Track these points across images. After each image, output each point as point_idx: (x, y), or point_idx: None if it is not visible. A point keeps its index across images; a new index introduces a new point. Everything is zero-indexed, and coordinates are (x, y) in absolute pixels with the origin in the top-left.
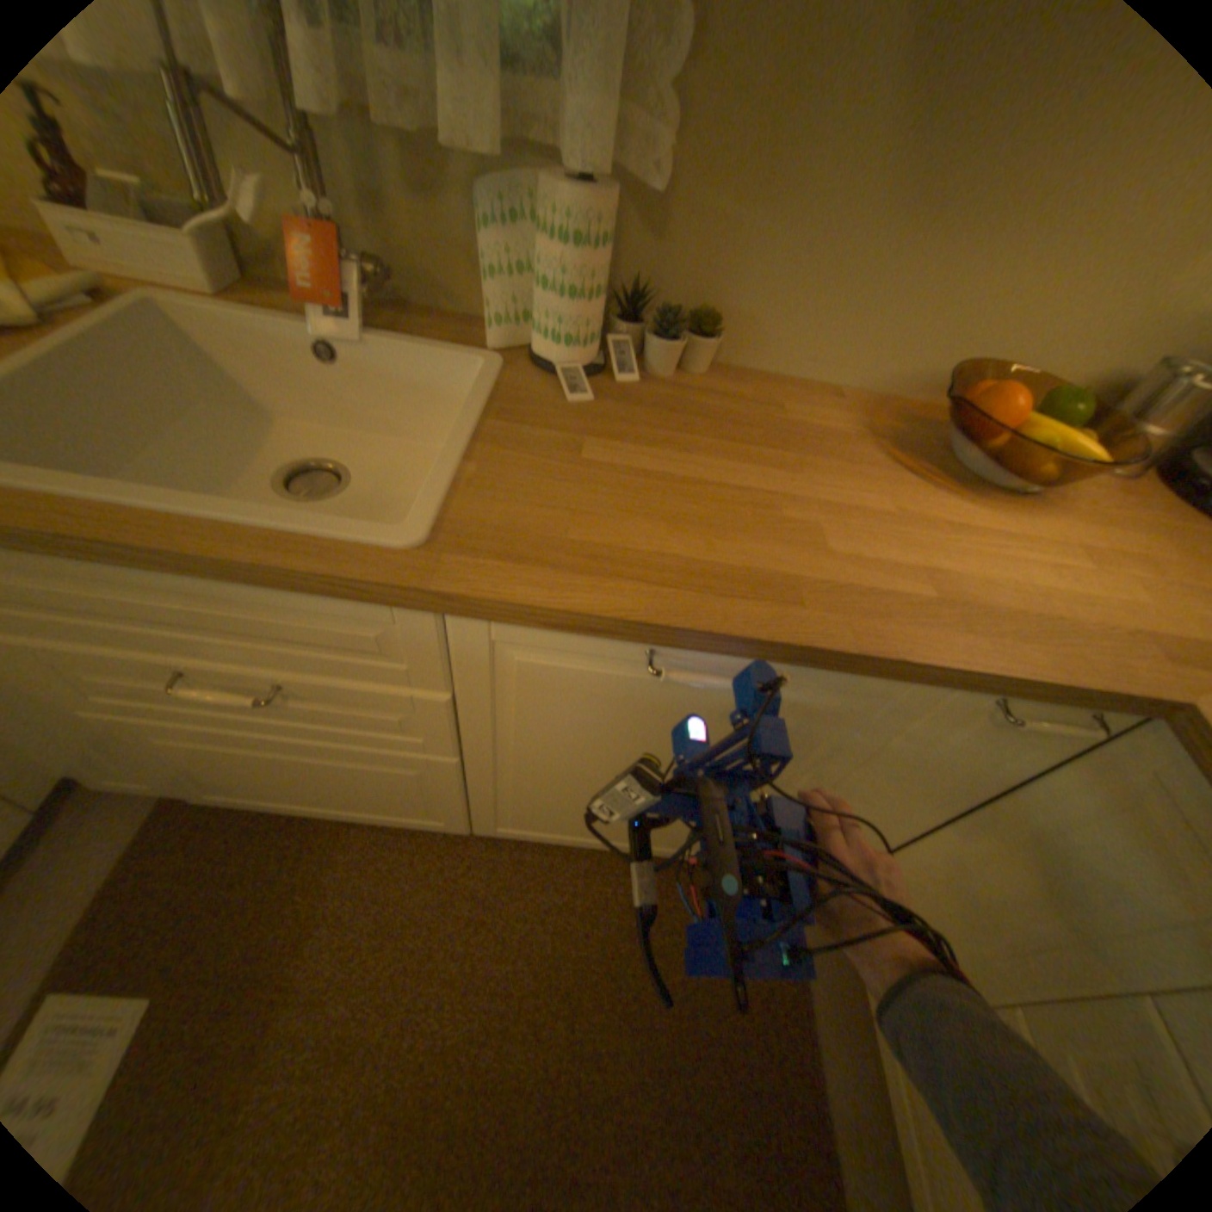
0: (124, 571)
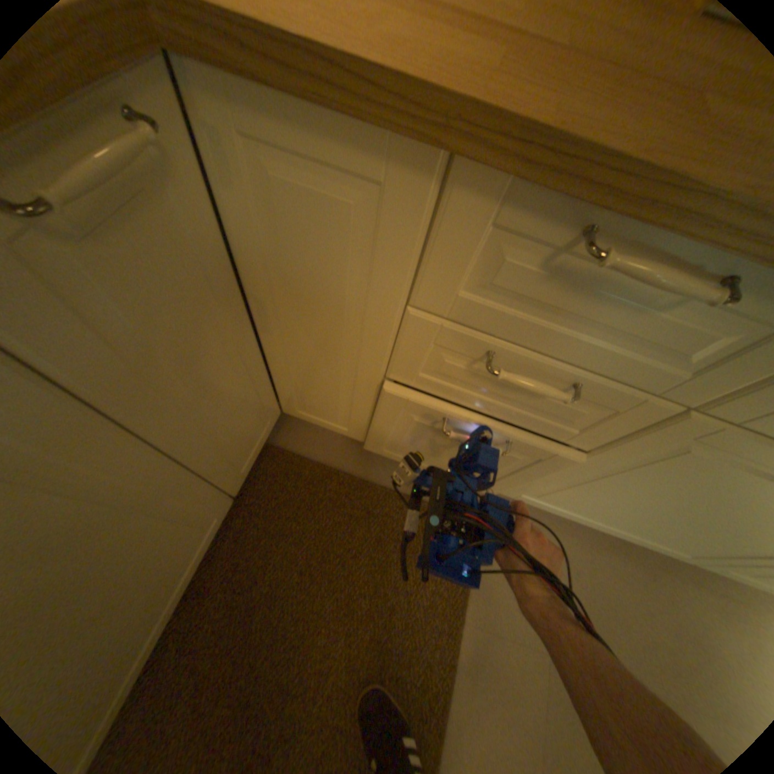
0: None
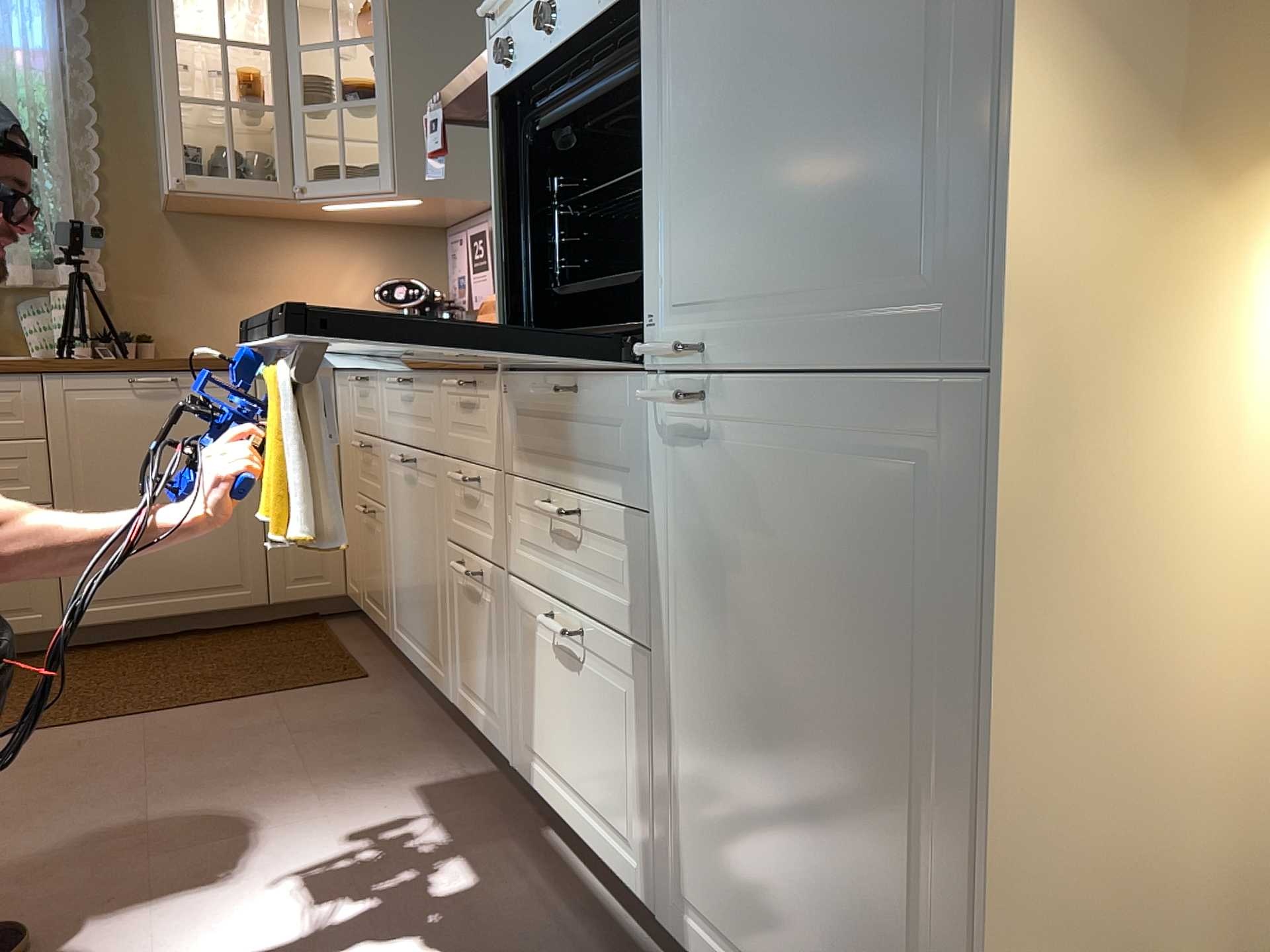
0: None
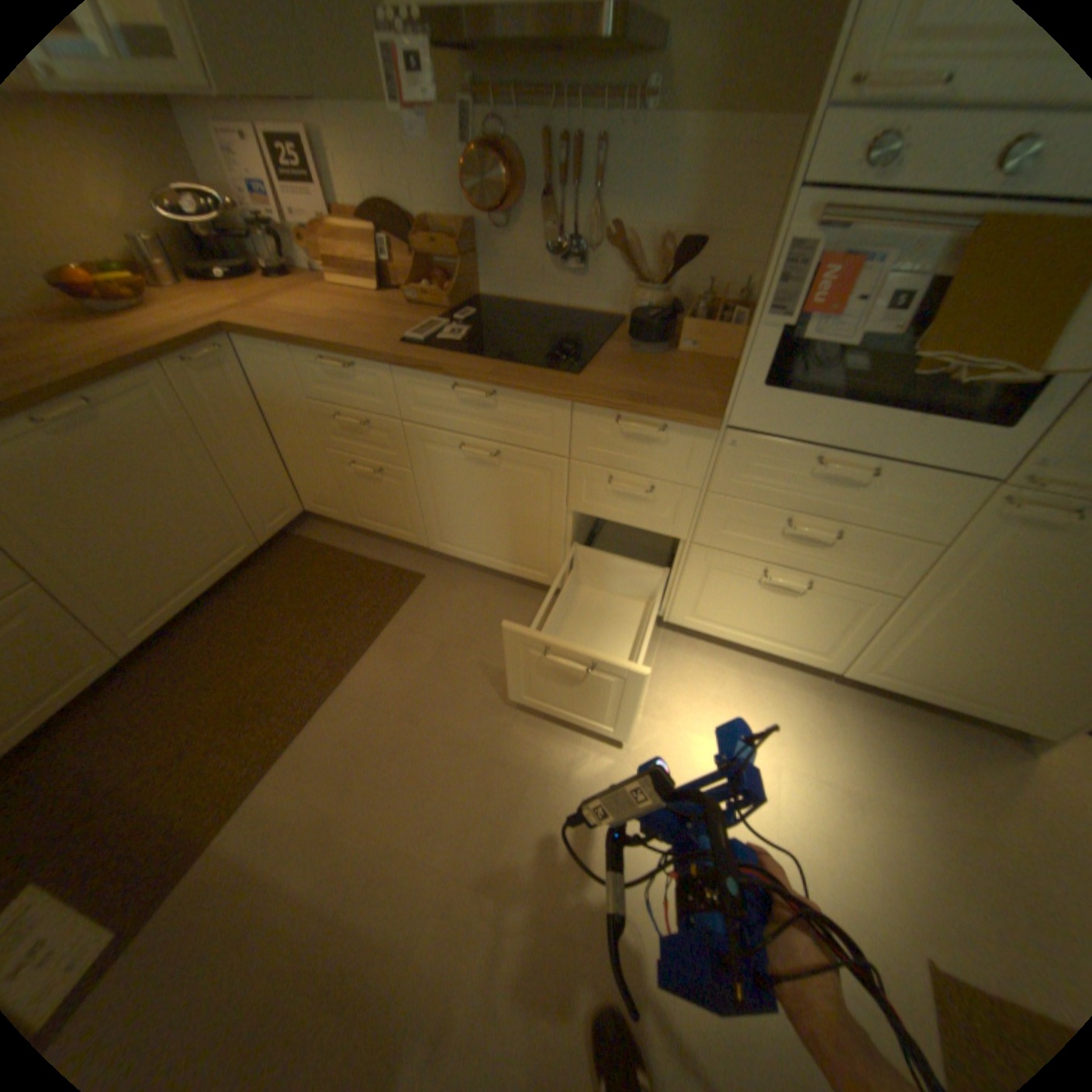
0: None
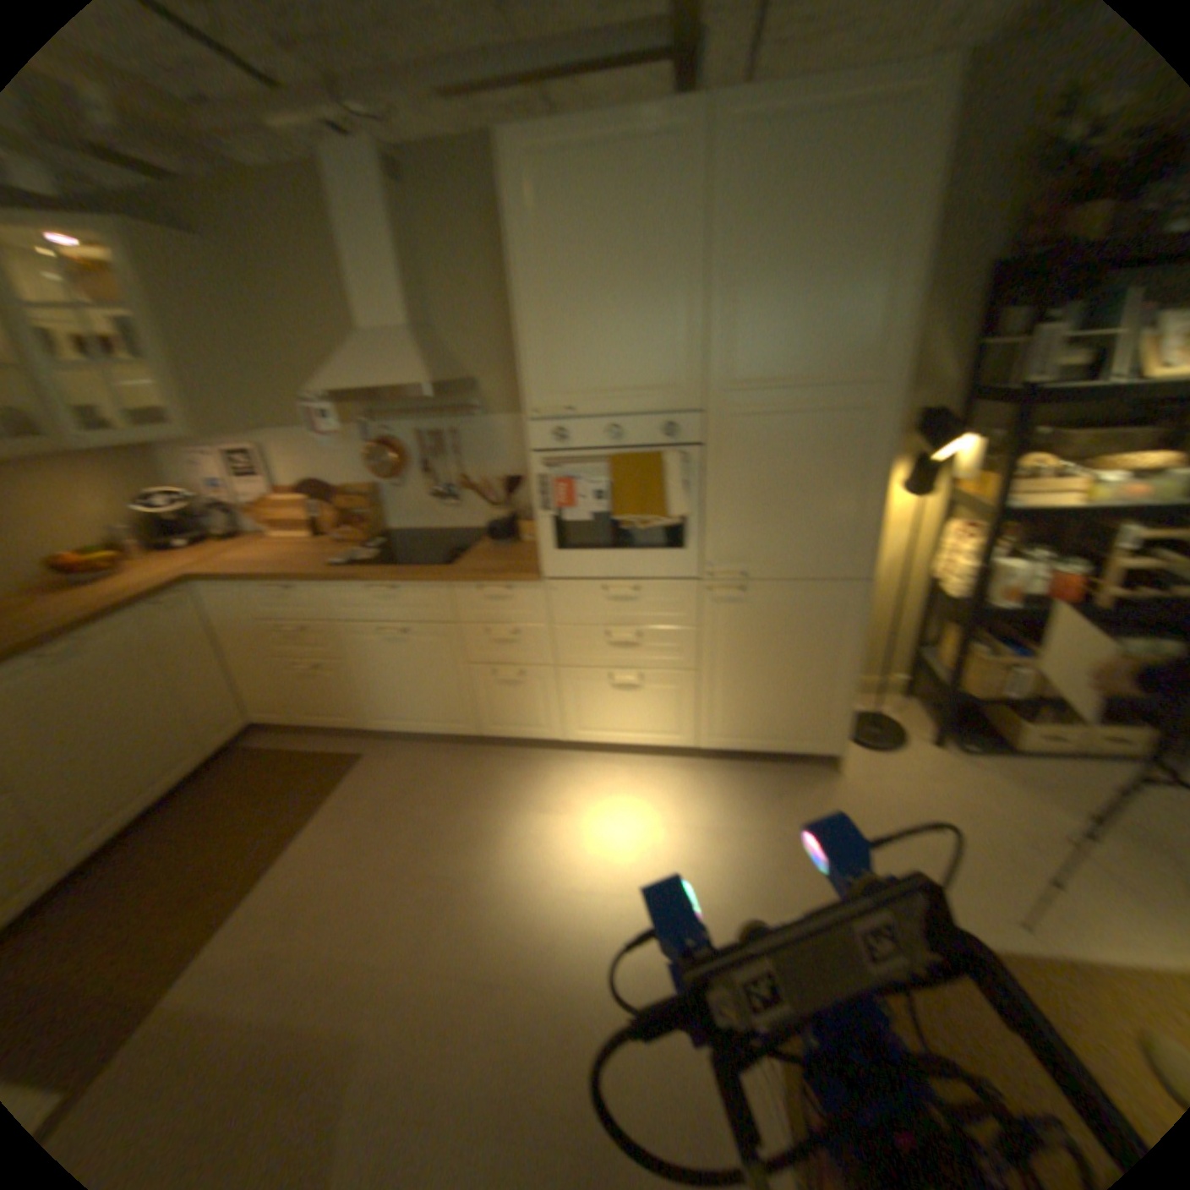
0: None
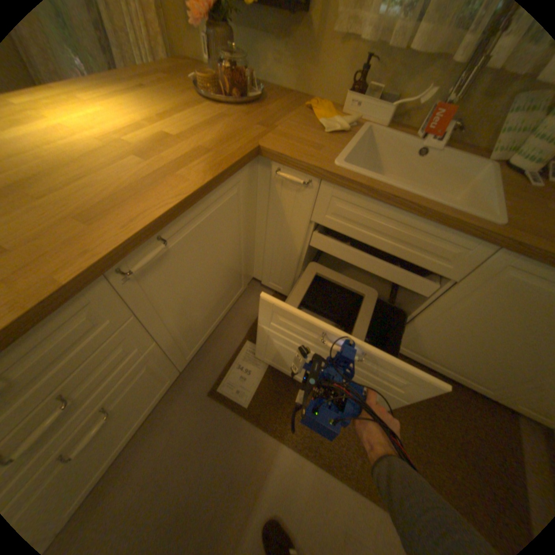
0: (395, 212)
